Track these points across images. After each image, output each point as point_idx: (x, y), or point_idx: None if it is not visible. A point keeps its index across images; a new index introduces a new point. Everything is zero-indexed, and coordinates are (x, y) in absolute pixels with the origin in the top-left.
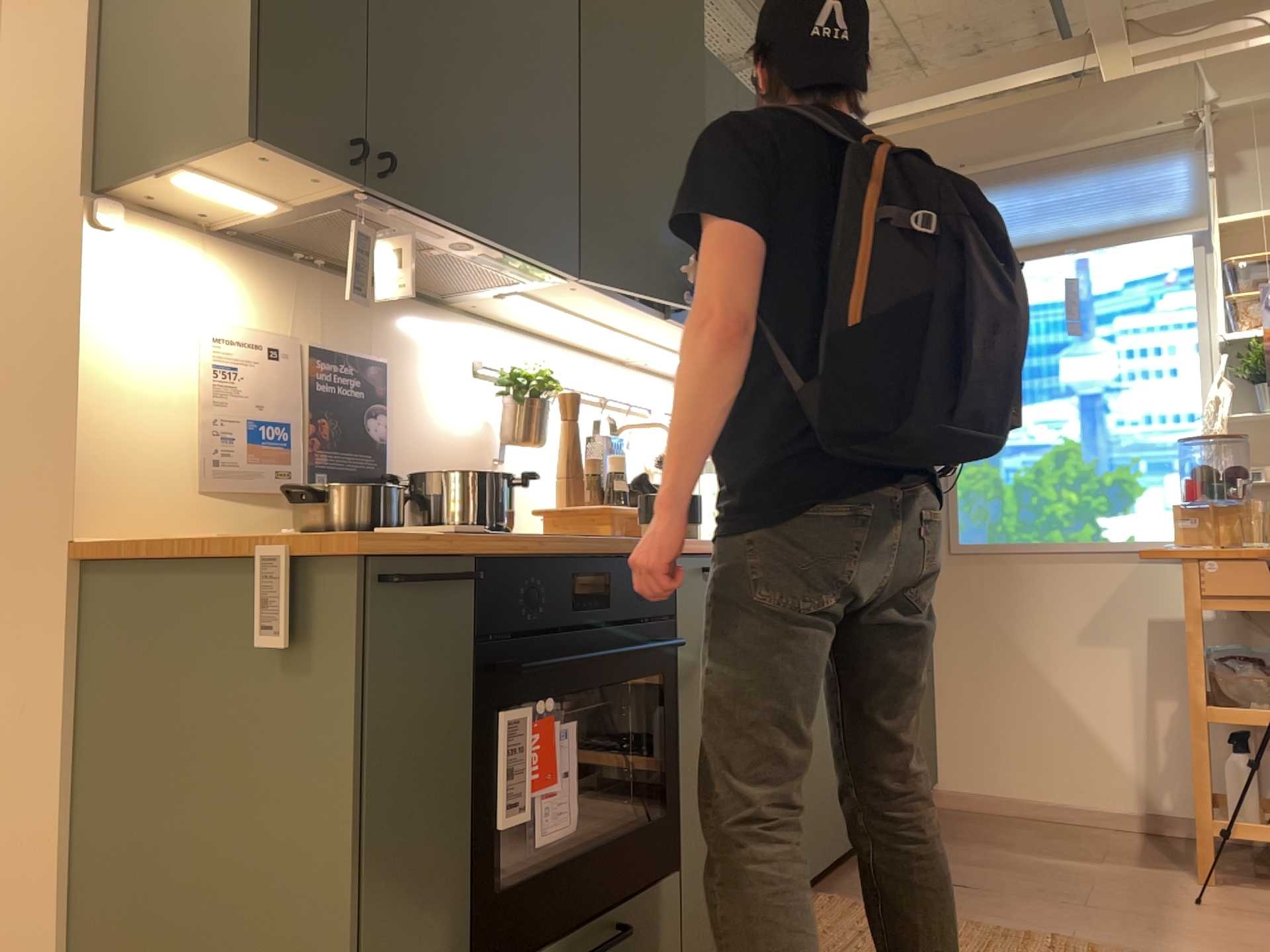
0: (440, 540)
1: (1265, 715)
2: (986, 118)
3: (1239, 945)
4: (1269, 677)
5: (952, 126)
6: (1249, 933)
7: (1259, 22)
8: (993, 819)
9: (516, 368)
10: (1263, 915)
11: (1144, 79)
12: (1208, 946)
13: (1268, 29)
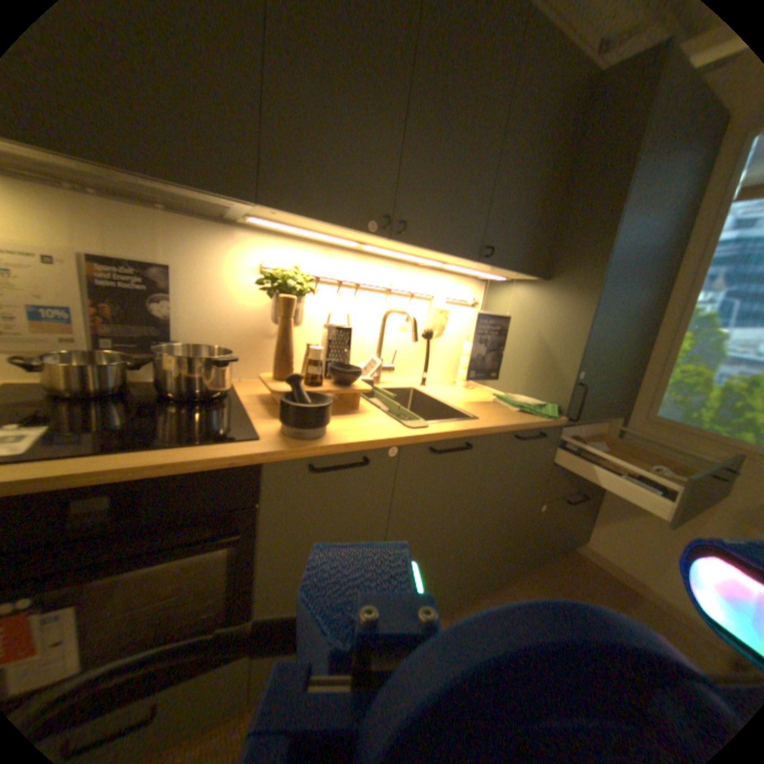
0: None
1: None
2: None
3: None
4: None
5: None
6: None
7: None
8: (612, 583)
9: (279, 270)
10: None
11: None
12: None
13: None
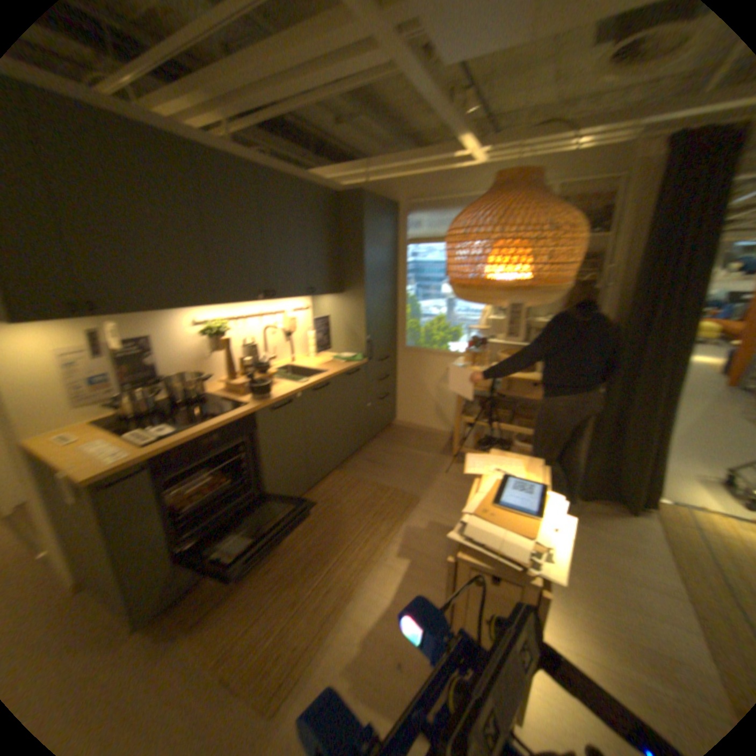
0: (127, 460)
1: (474, 421)
2: (424, 176)
3: (445, 492)
4: (480, 408)
5: (411, 178)
6: (451, 486)
7: (527, 148)
8: (407, 432)
9: (206, 325)
10: (460, 478)
11: (483, 166)
12: (436, 493)
13: (531, 150)
